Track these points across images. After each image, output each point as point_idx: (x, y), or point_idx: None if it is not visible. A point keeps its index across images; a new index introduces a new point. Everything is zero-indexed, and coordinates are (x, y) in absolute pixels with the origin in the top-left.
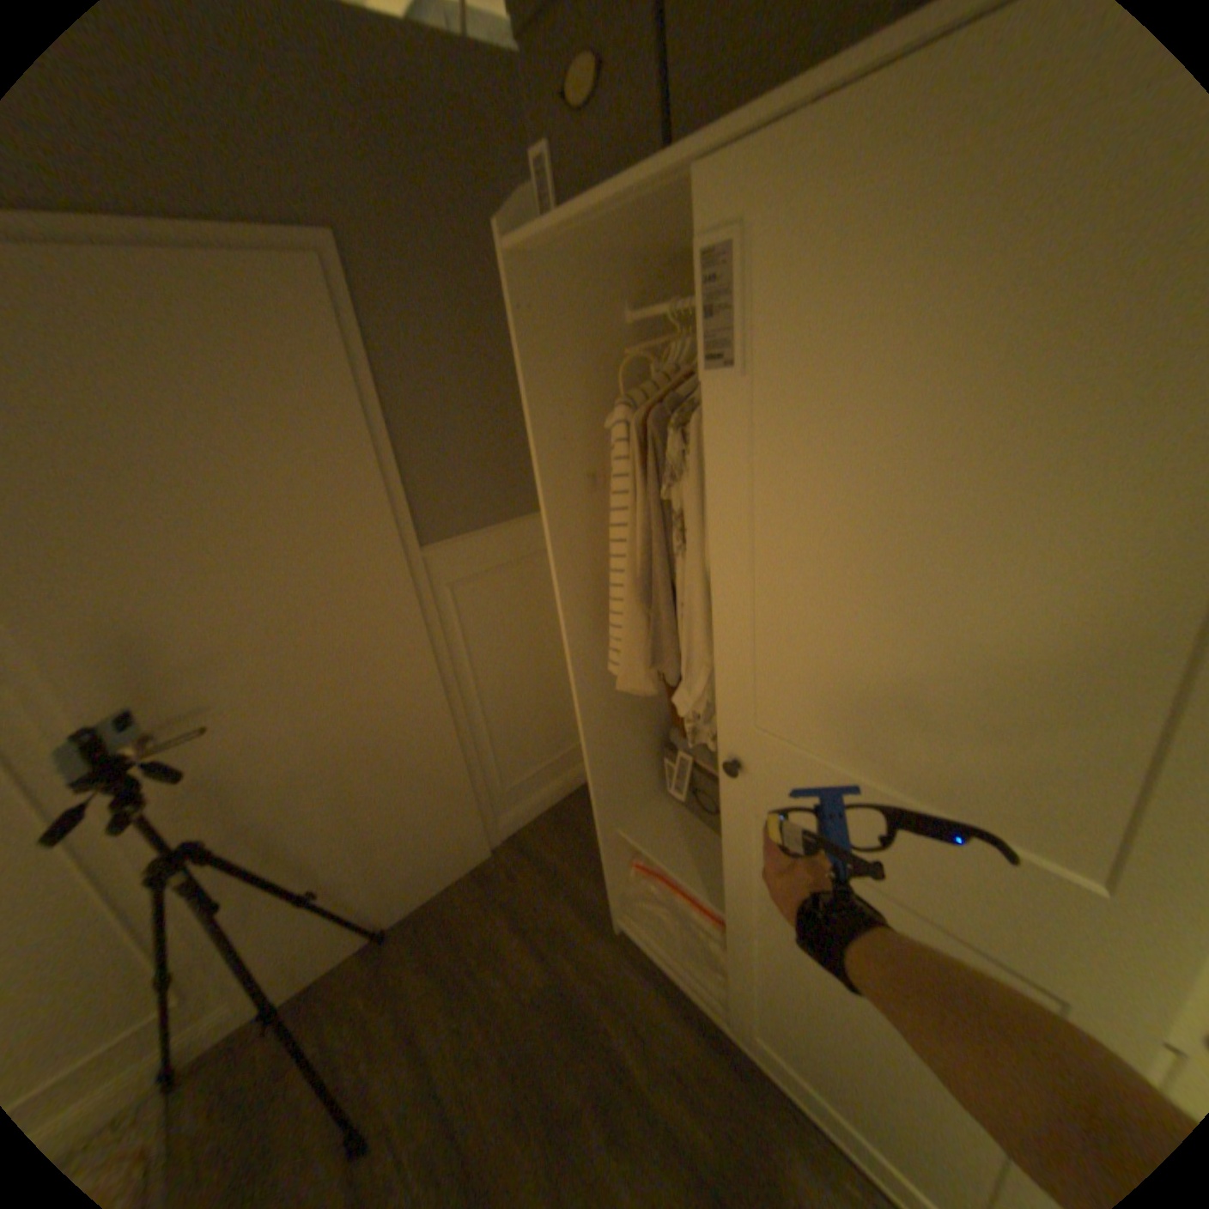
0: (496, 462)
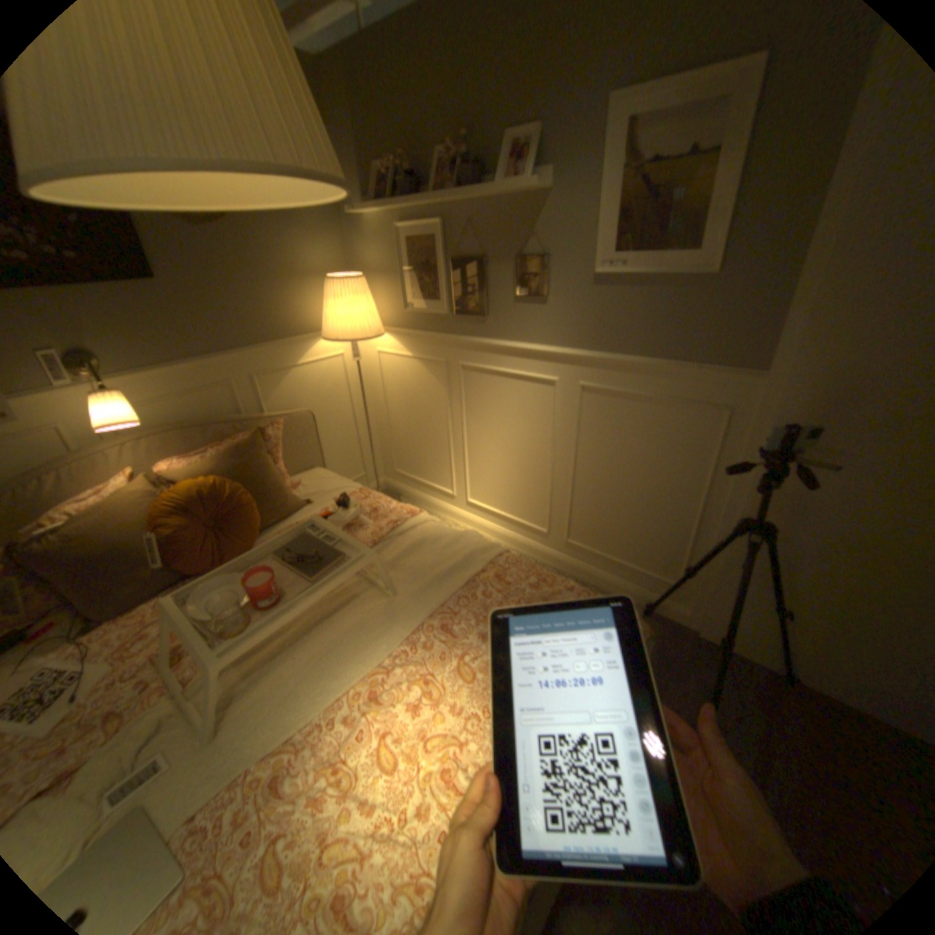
0: None
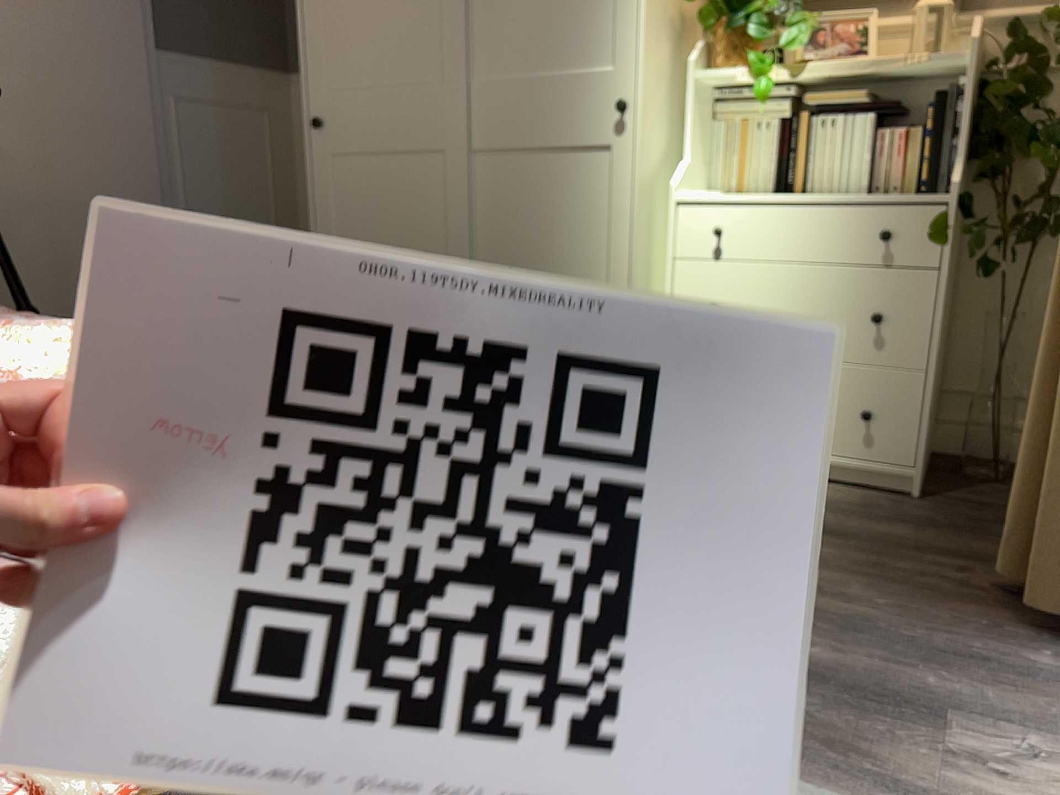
0: (230, 7)
